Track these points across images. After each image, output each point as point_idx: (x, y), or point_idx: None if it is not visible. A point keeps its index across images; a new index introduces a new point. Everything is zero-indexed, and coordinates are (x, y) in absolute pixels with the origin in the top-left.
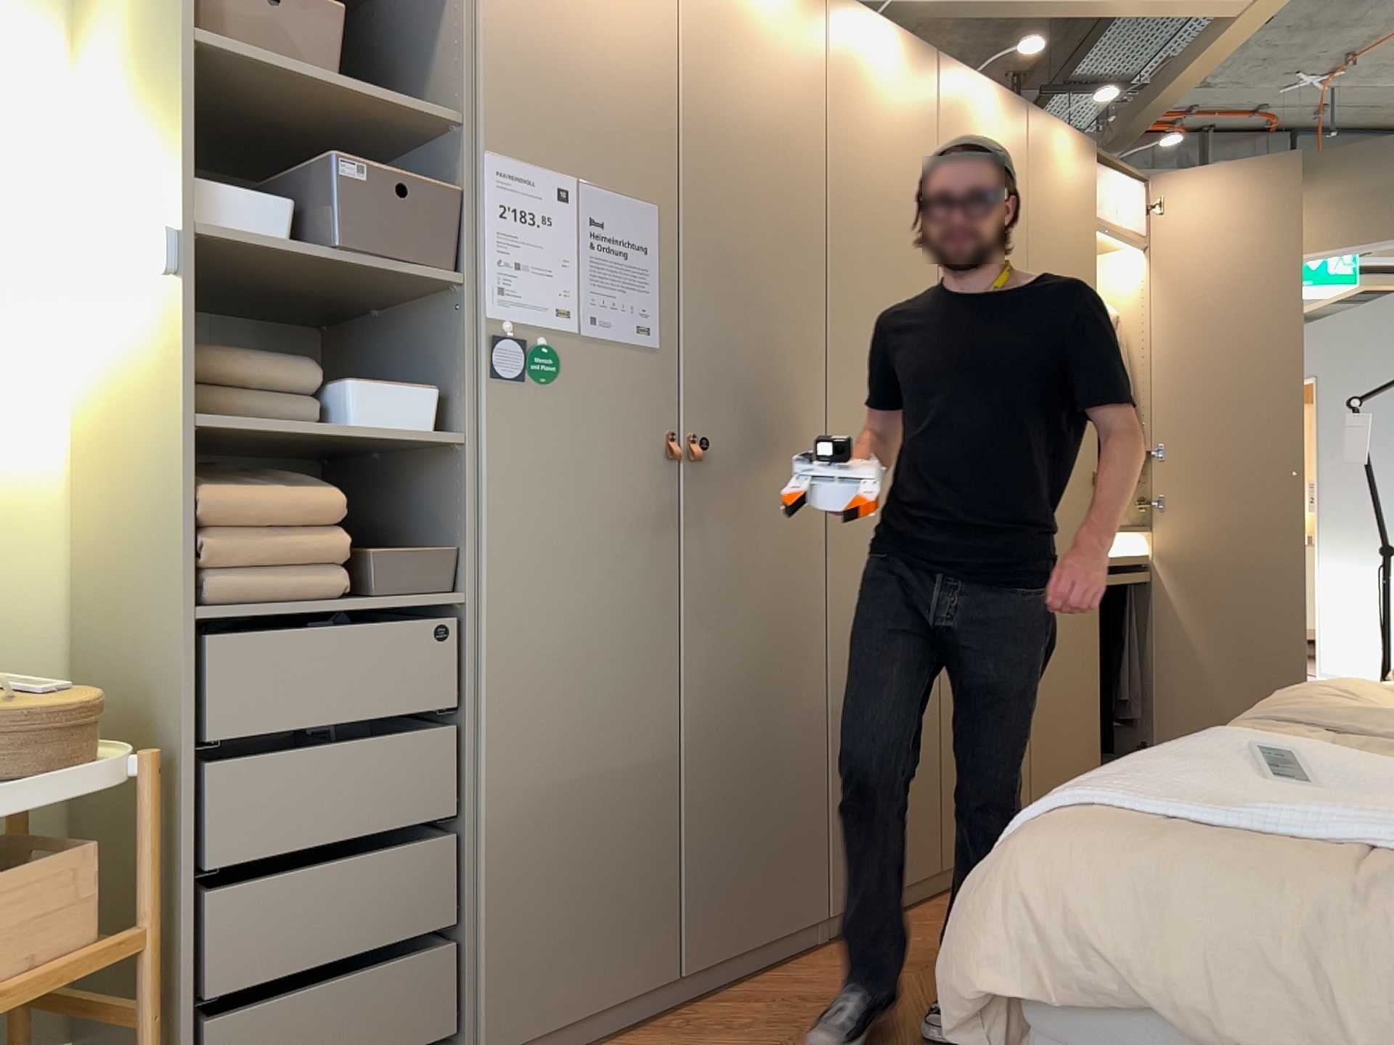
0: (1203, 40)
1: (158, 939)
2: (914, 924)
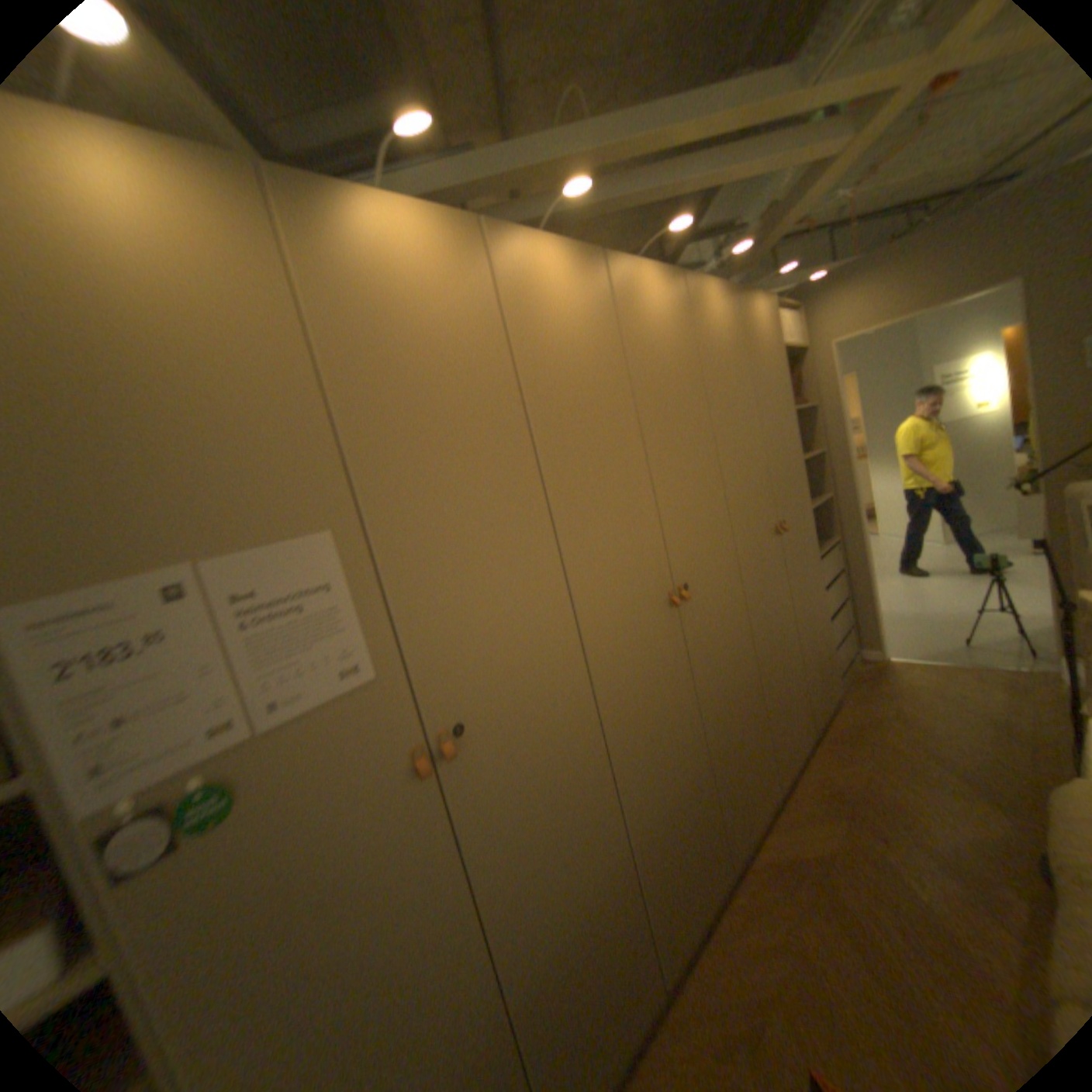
0: (802, 184)
1: None
2: (726, 950)
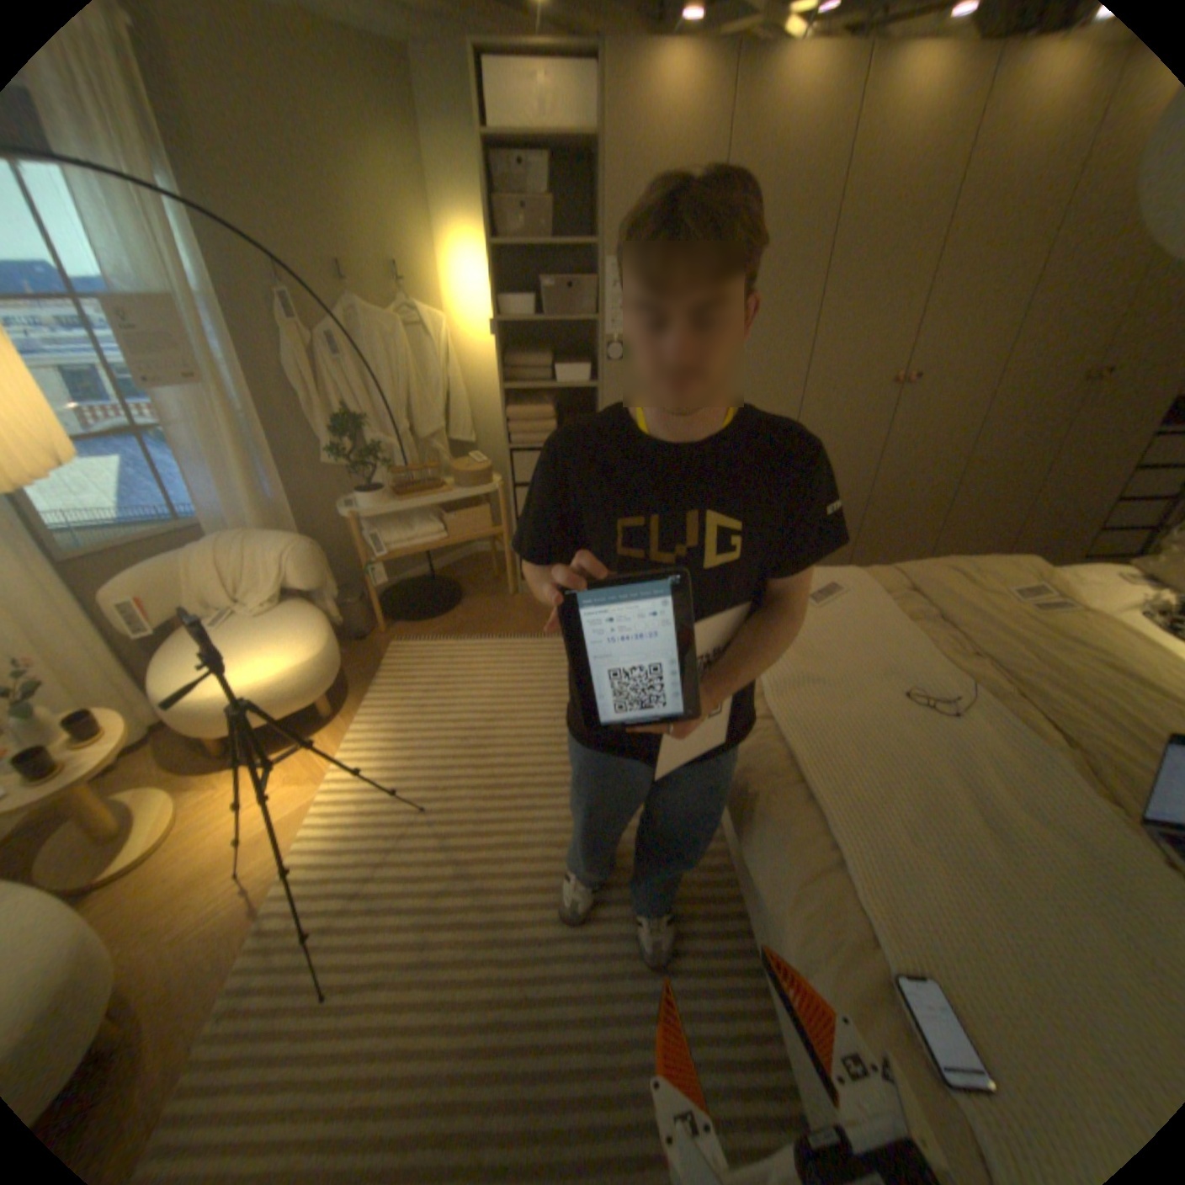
0: None
1: (507, 531)
2: None
